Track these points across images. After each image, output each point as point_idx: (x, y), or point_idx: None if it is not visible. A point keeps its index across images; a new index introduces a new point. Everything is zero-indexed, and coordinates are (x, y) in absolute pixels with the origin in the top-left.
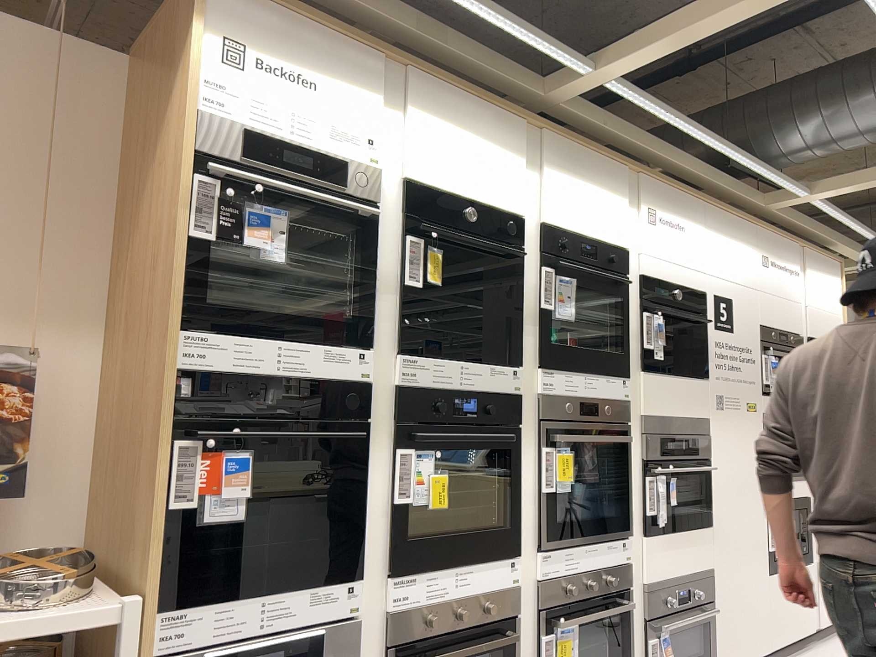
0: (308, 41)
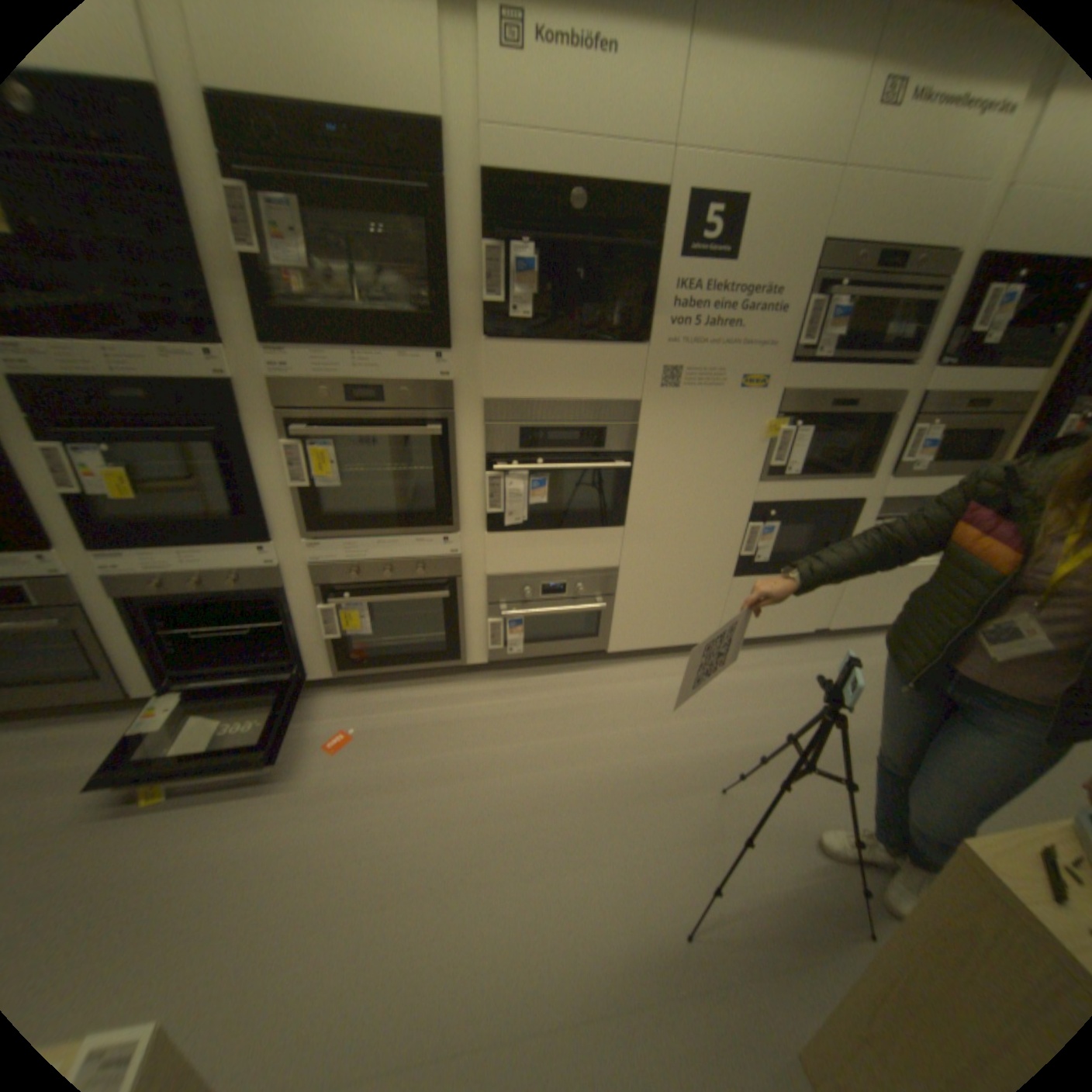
0: None
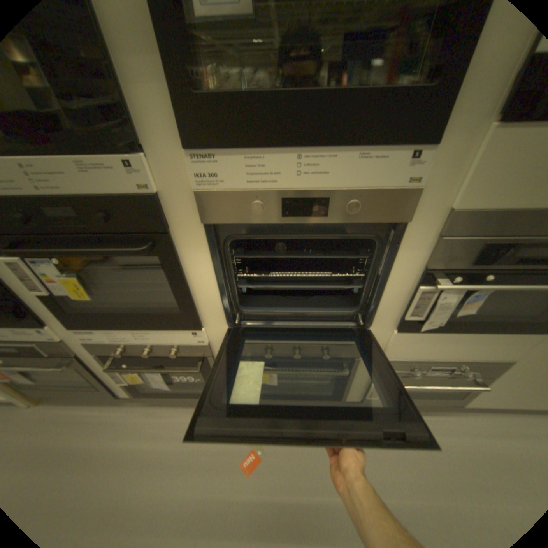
0: None
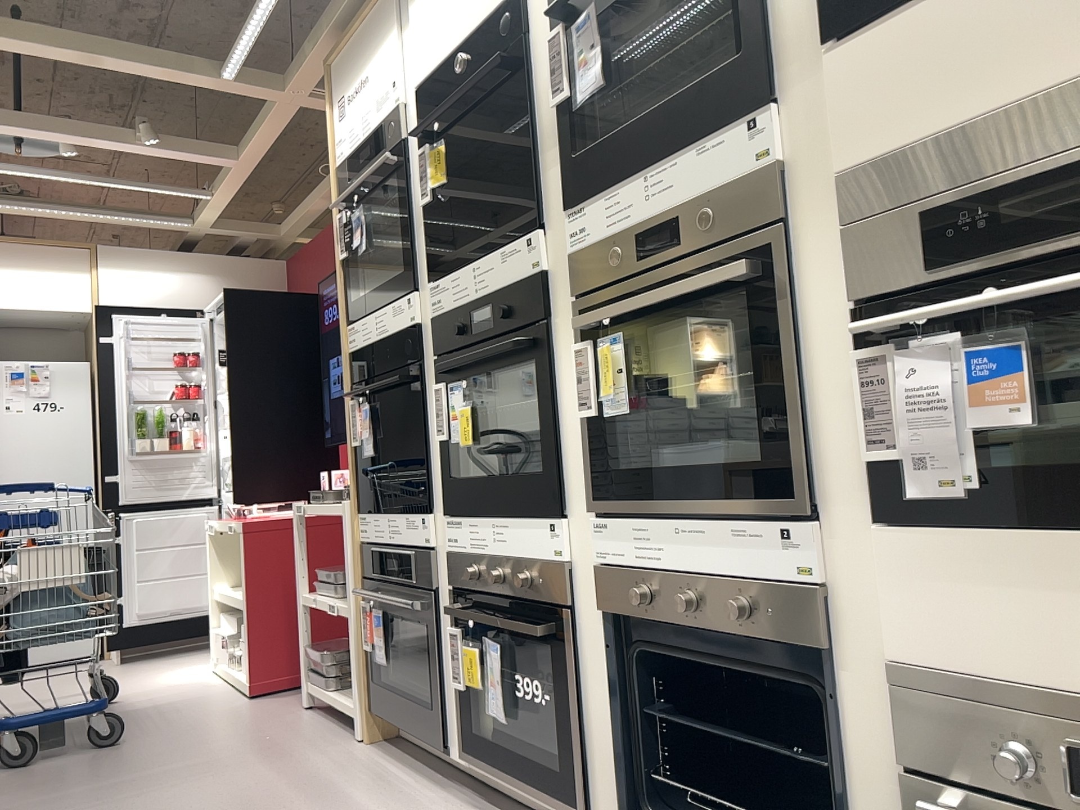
0: (357, 42)
